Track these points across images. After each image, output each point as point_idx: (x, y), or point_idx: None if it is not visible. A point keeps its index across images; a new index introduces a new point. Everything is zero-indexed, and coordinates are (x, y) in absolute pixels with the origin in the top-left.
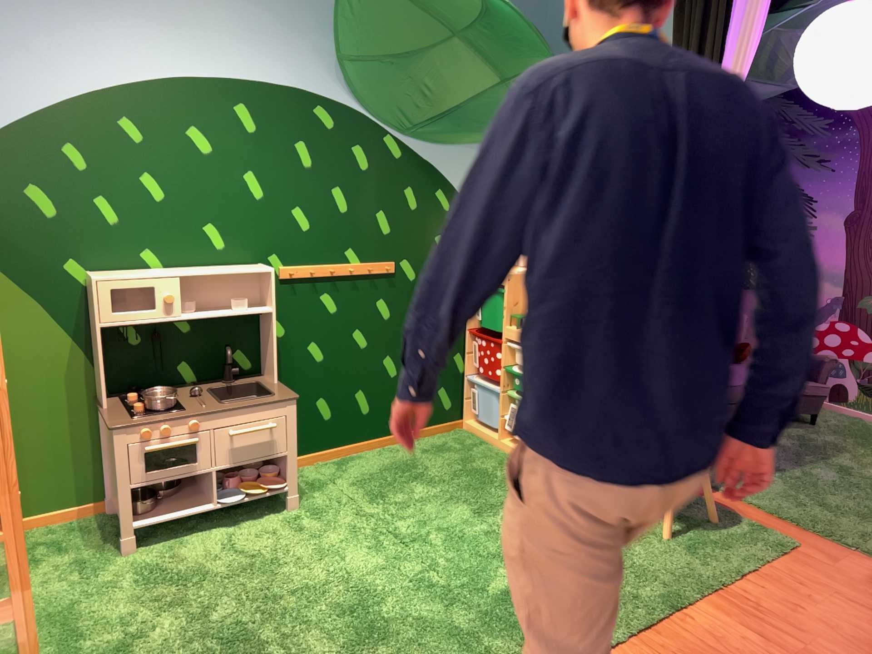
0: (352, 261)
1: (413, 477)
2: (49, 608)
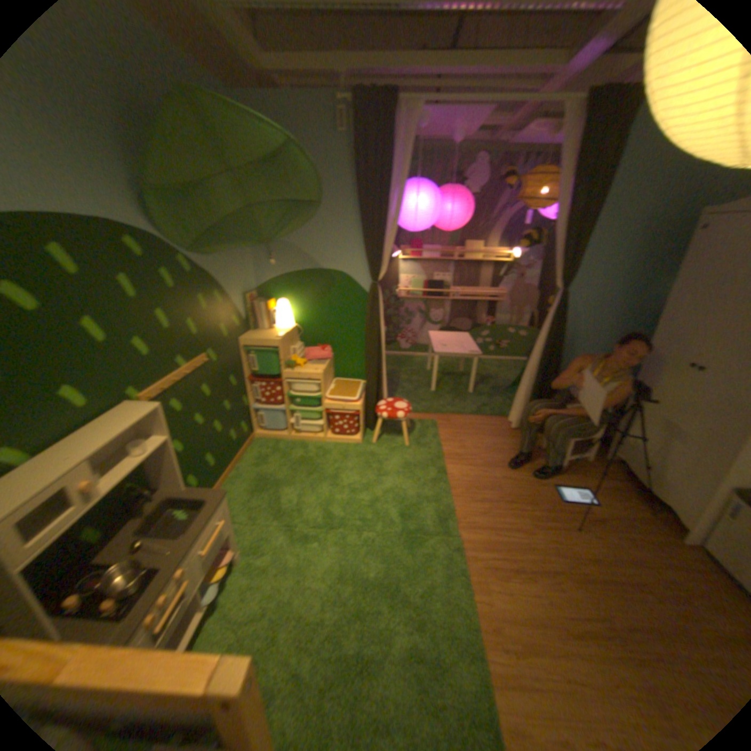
0: (180, 366)
1: (271, 486)
2: None
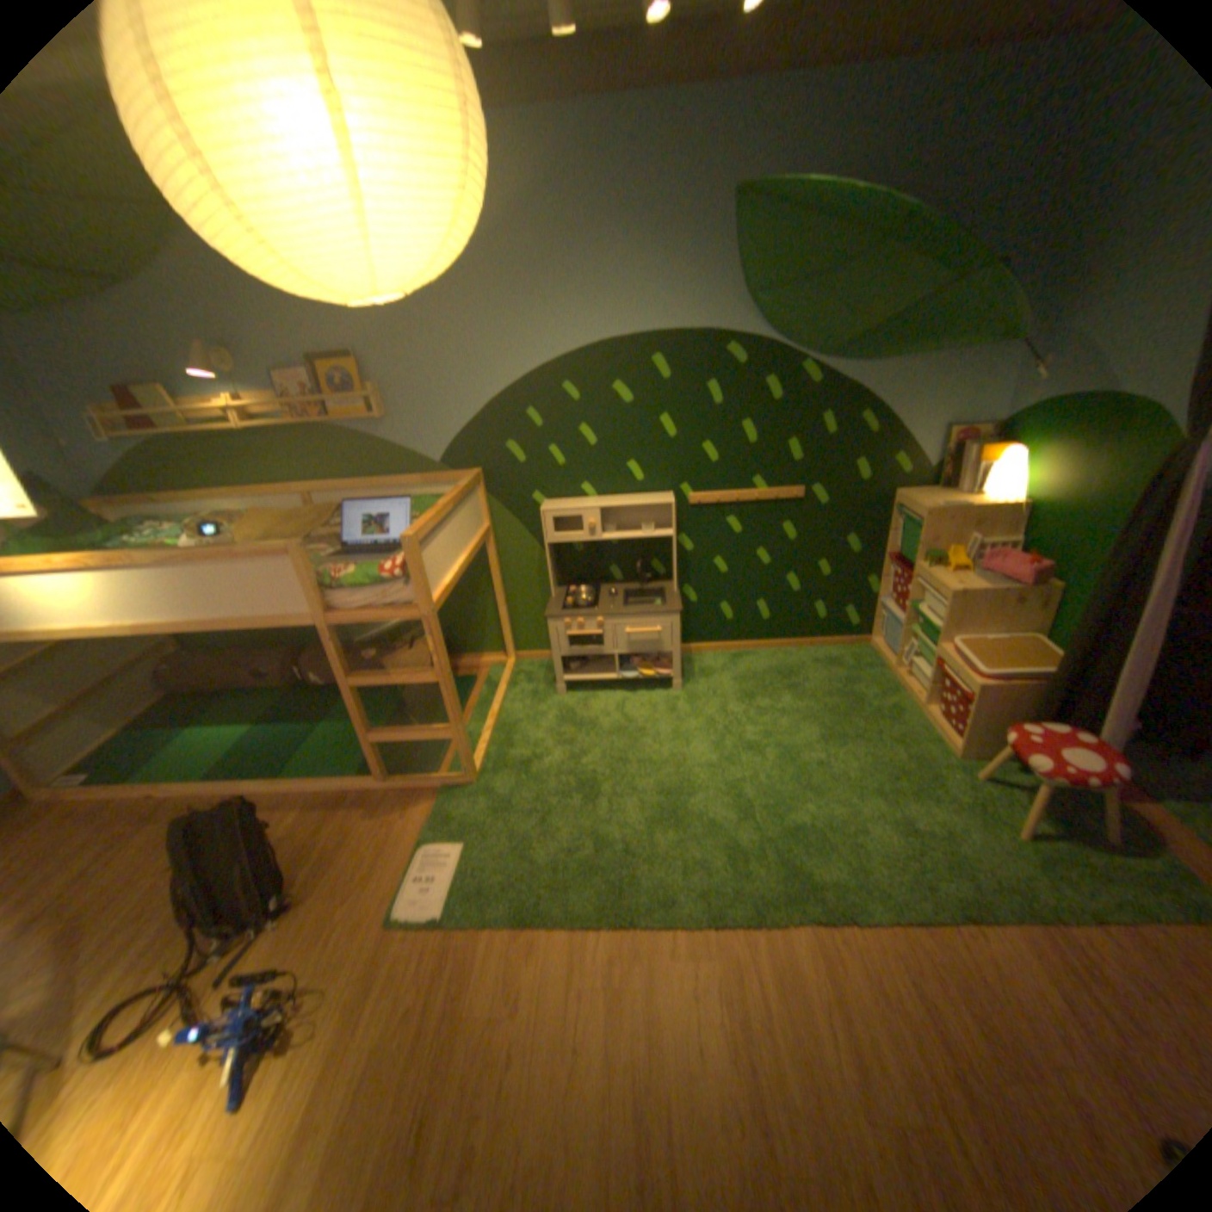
0: (759, 489)
1: (789, 686)
2: (507, 721)
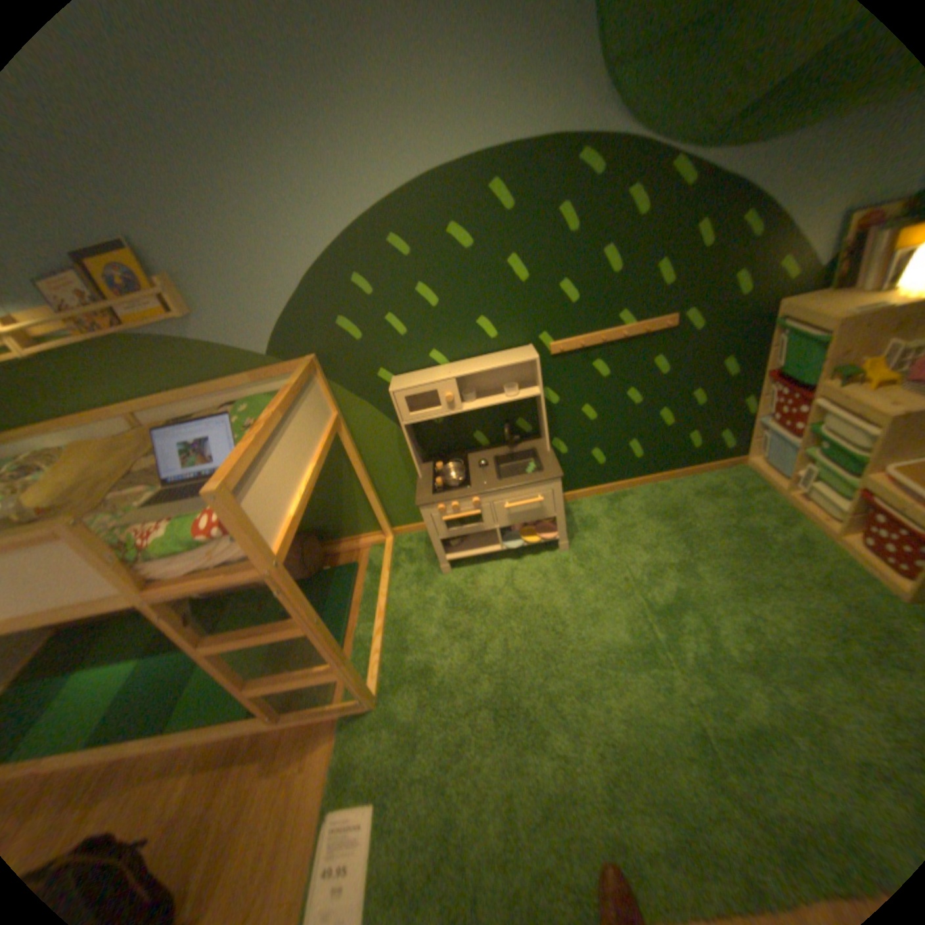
0: (627, 324)
1: (679, 527)
2: (395, 613)
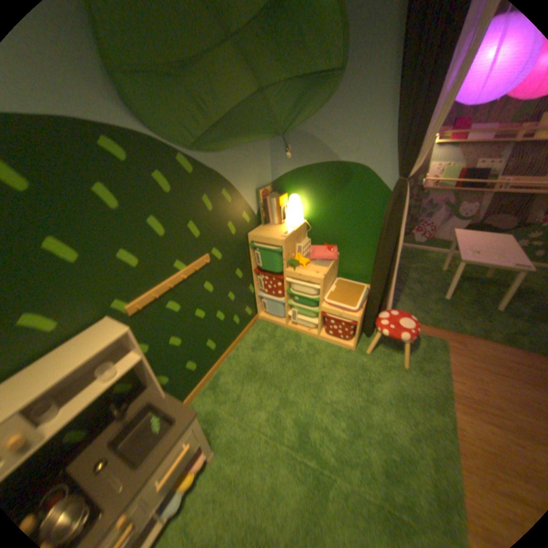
0: (182, 268)
1: (261, 377)
2: None
